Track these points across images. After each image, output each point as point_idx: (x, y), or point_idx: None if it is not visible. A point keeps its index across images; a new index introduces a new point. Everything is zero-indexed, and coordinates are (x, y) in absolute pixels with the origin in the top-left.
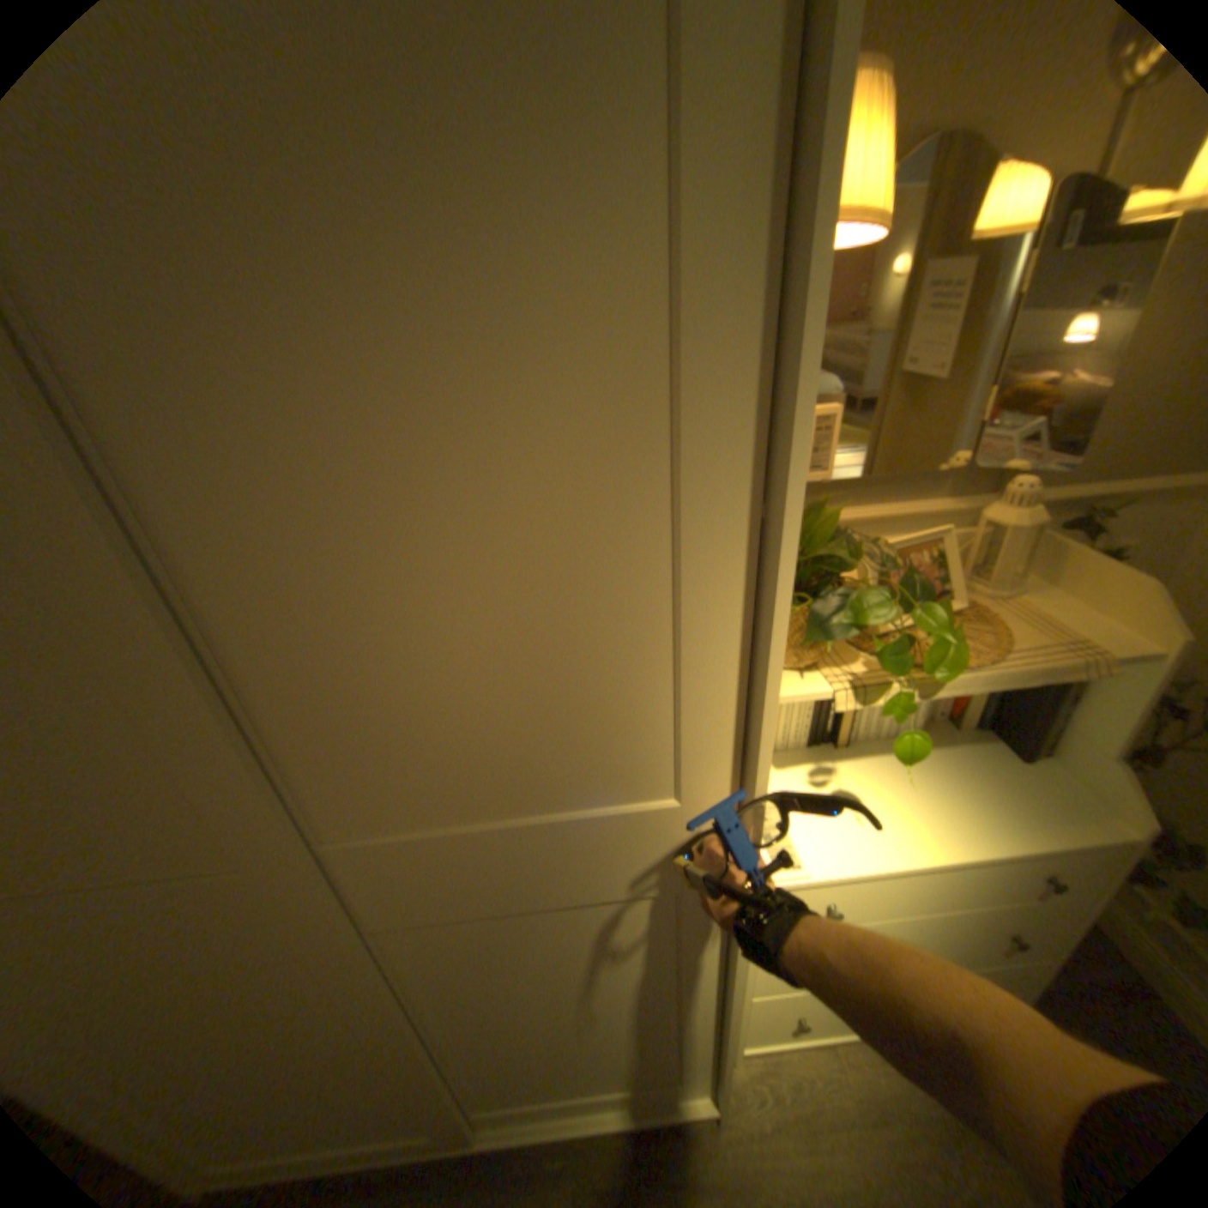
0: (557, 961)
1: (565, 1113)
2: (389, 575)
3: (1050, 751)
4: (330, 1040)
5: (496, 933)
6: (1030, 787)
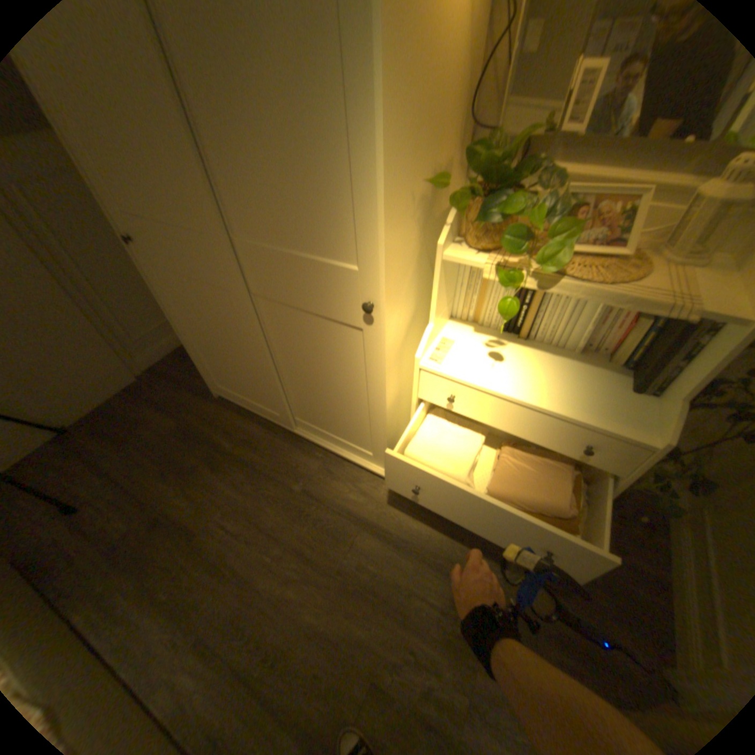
0: (319, 347)
1: (328, 437)
2: (241, 86)
3: (659, 391)
4: (245, 341)
5: (296, 318)
6: (621, 401)
